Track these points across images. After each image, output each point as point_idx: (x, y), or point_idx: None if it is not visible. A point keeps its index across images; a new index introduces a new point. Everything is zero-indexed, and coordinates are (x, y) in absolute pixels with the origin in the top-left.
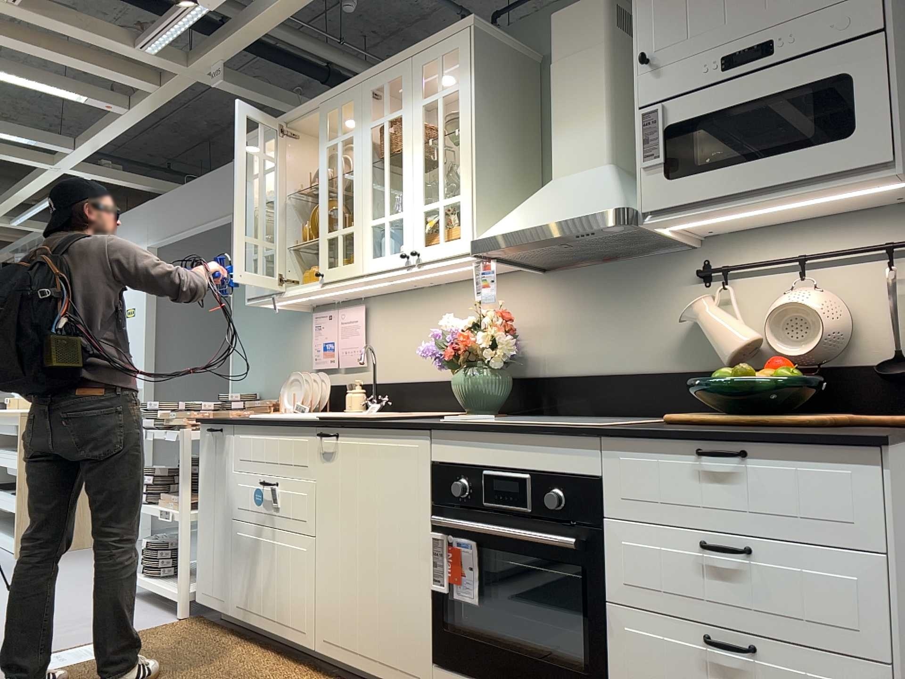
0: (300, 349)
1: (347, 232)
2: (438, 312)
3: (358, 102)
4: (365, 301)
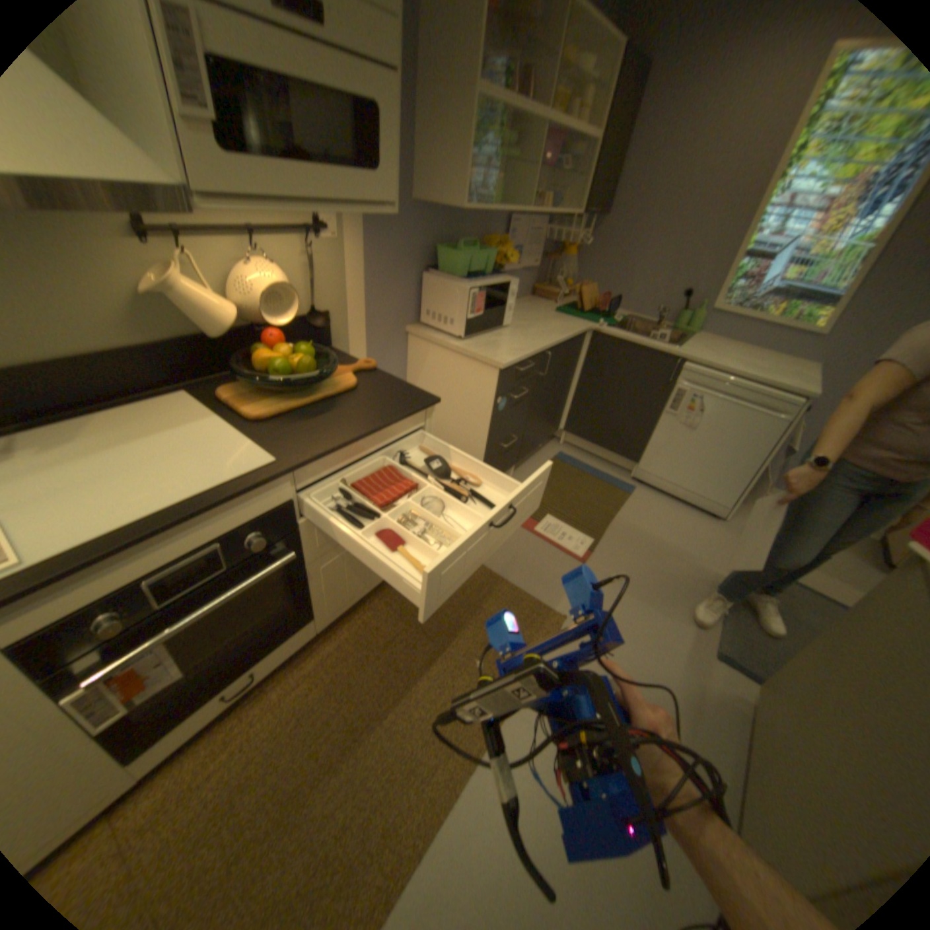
0: None
1: None
2: None
3: None
4: None
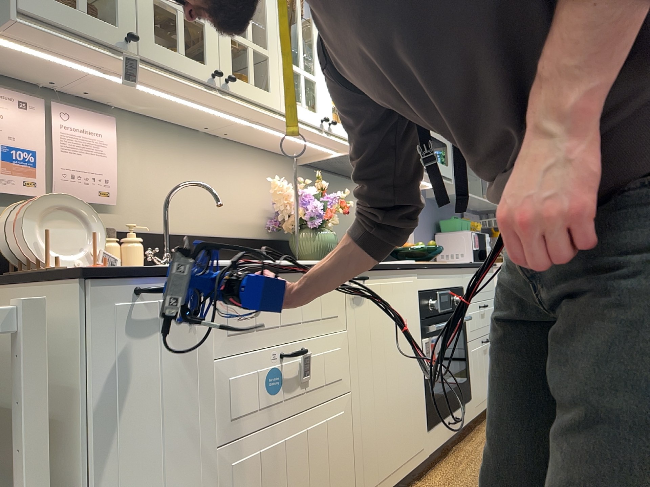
0: None
1: (261, 52)
2: (218, 165)
3: None
4: (107, 111)
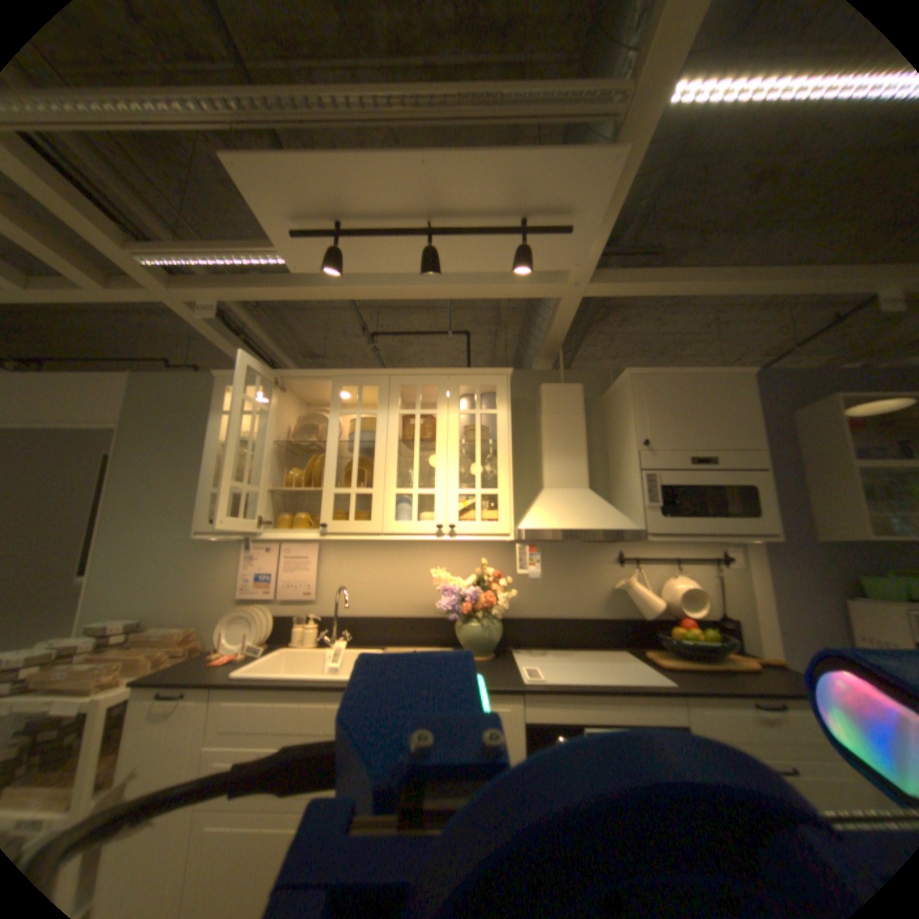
0: (216, 577)
1: (365, 493)
2: (405, 559)
3: (385, 389)
4: (318, 540)
